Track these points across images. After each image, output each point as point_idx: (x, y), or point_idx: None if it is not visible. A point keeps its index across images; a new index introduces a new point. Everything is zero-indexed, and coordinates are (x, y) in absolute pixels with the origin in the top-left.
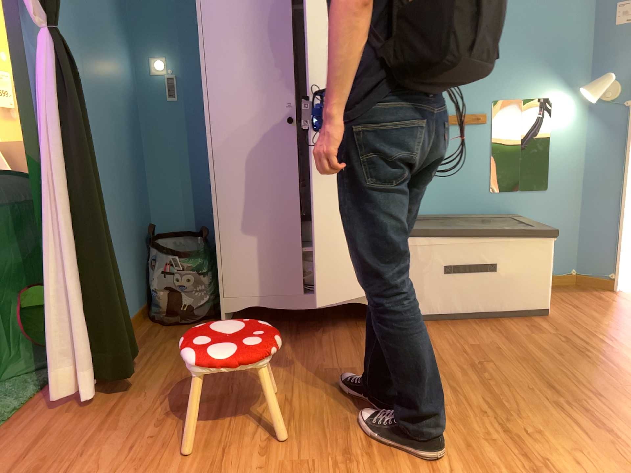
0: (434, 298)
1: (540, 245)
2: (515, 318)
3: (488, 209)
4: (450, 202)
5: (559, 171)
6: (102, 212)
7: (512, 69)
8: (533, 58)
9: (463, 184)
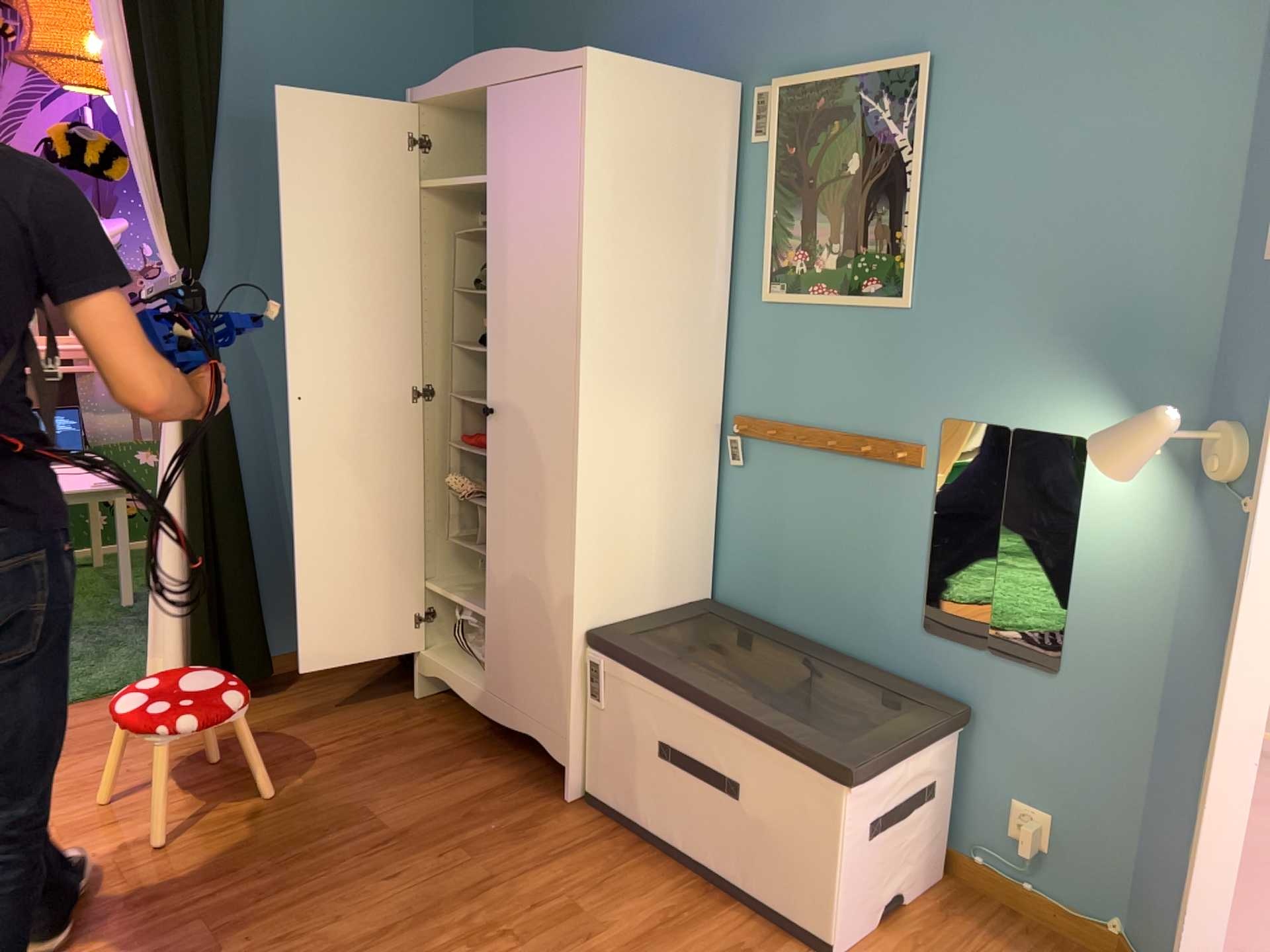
0: (649, 796)
1: (824, 786)
2: (765, 922)
3: (915, 667)
4: (842, 621)
5: (1096, 635)
6: (230, 494)
7: (993, 349)
8: (1046, 328)
9: (870, 590)
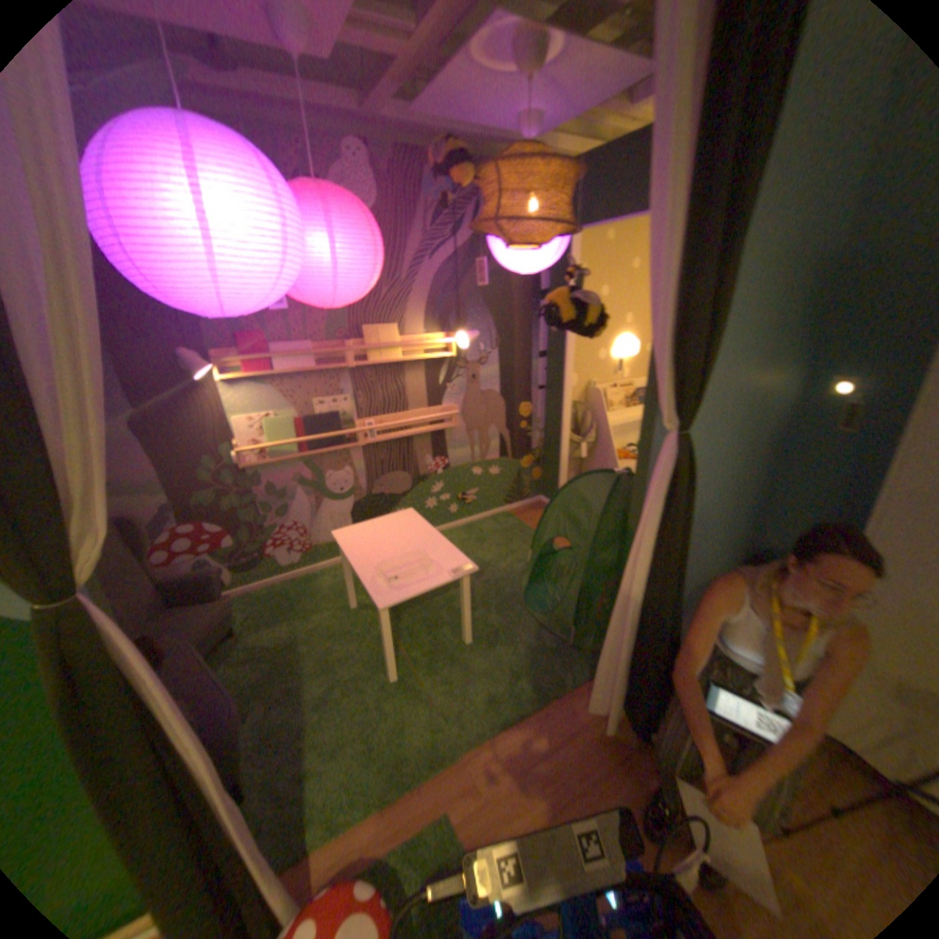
0: None
1: None
2: None
3: None
4: None
5: None
6: (681, 599)
7: None
8: None
9: None
